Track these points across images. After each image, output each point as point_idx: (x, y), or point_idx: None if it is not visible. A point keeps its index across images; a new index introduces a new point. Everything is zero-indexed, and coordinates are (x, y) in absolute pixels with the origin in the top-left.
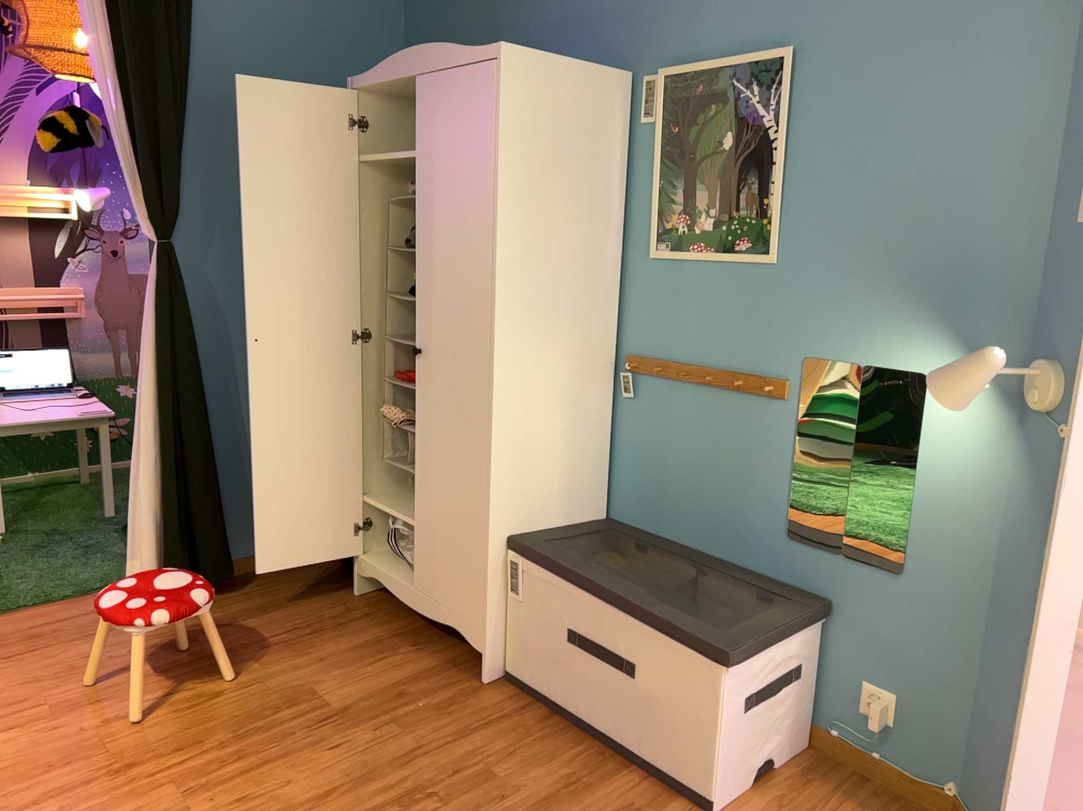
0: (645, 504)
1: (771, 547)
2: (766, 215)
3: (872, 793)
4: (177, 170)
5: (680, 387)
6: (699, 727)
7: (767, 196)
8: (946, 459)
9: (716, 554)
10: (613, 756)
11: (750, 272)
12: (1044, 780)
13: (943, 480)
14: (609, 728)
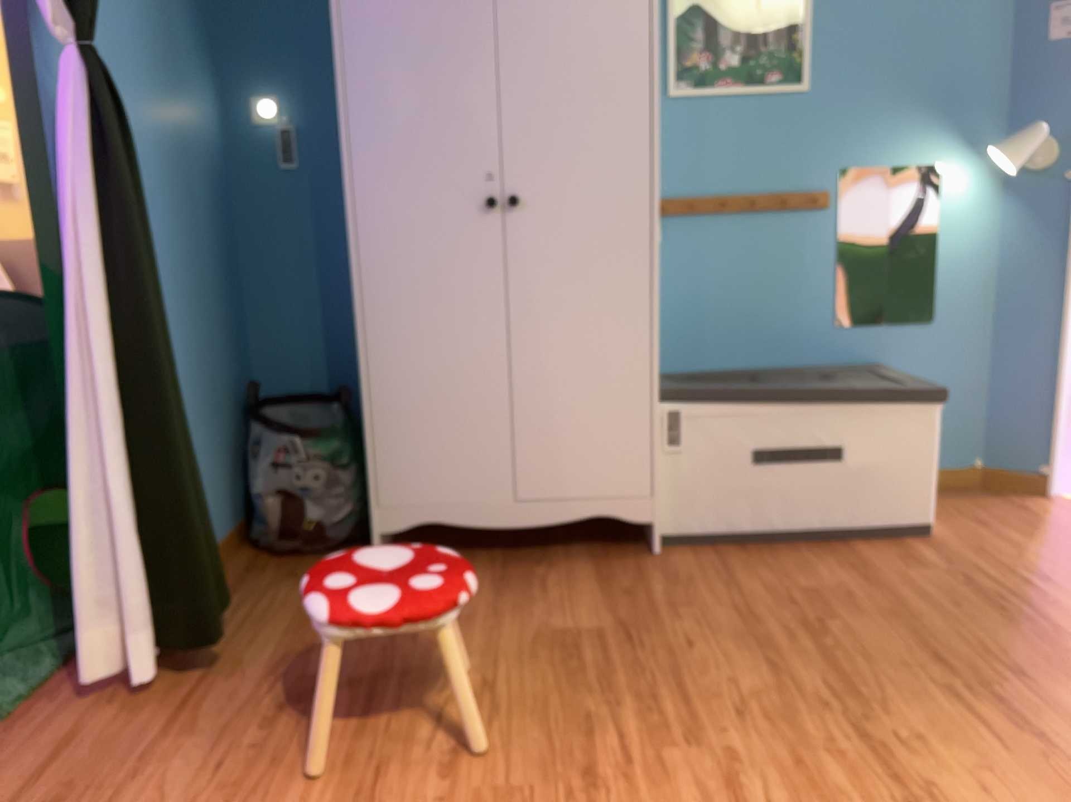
0: (680, 345)
1: (821, 340)
2: (797, 48)
3: (941, 492)
4: None
5: (713, 220)
6: (917, 467)
7: (797, 30)
8: (960, 225)
9: (767, 365)
10: (826, 542)
11: (783, 101)
12: (1069, 414)
13: (959, 241)
14: (813, 521)
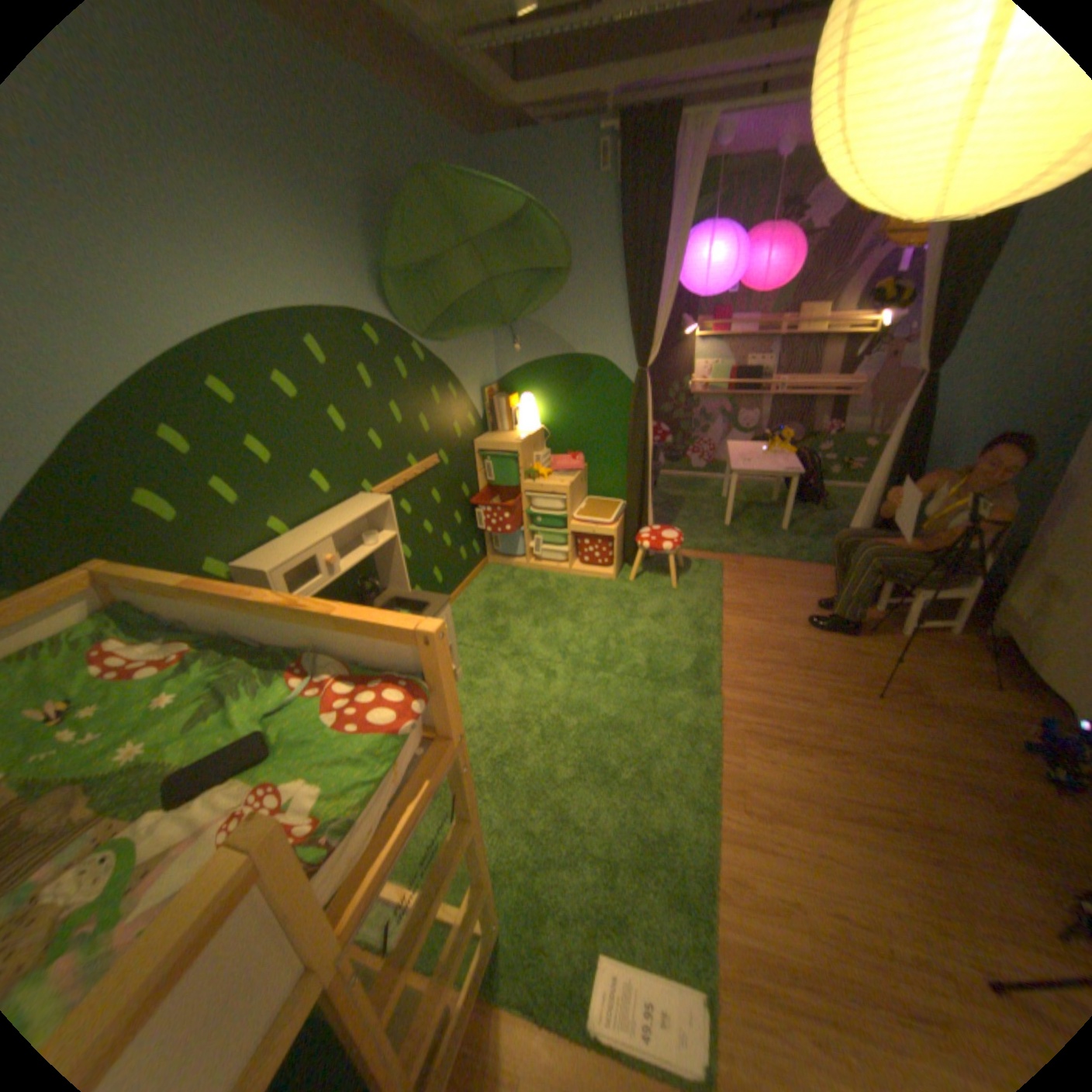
0: None
1: None
2: None
3: None
4: (961, 322)
5: None
6: None
7: None
8: None
9: None
10: None
11: None
12: None
13: None
14: None
